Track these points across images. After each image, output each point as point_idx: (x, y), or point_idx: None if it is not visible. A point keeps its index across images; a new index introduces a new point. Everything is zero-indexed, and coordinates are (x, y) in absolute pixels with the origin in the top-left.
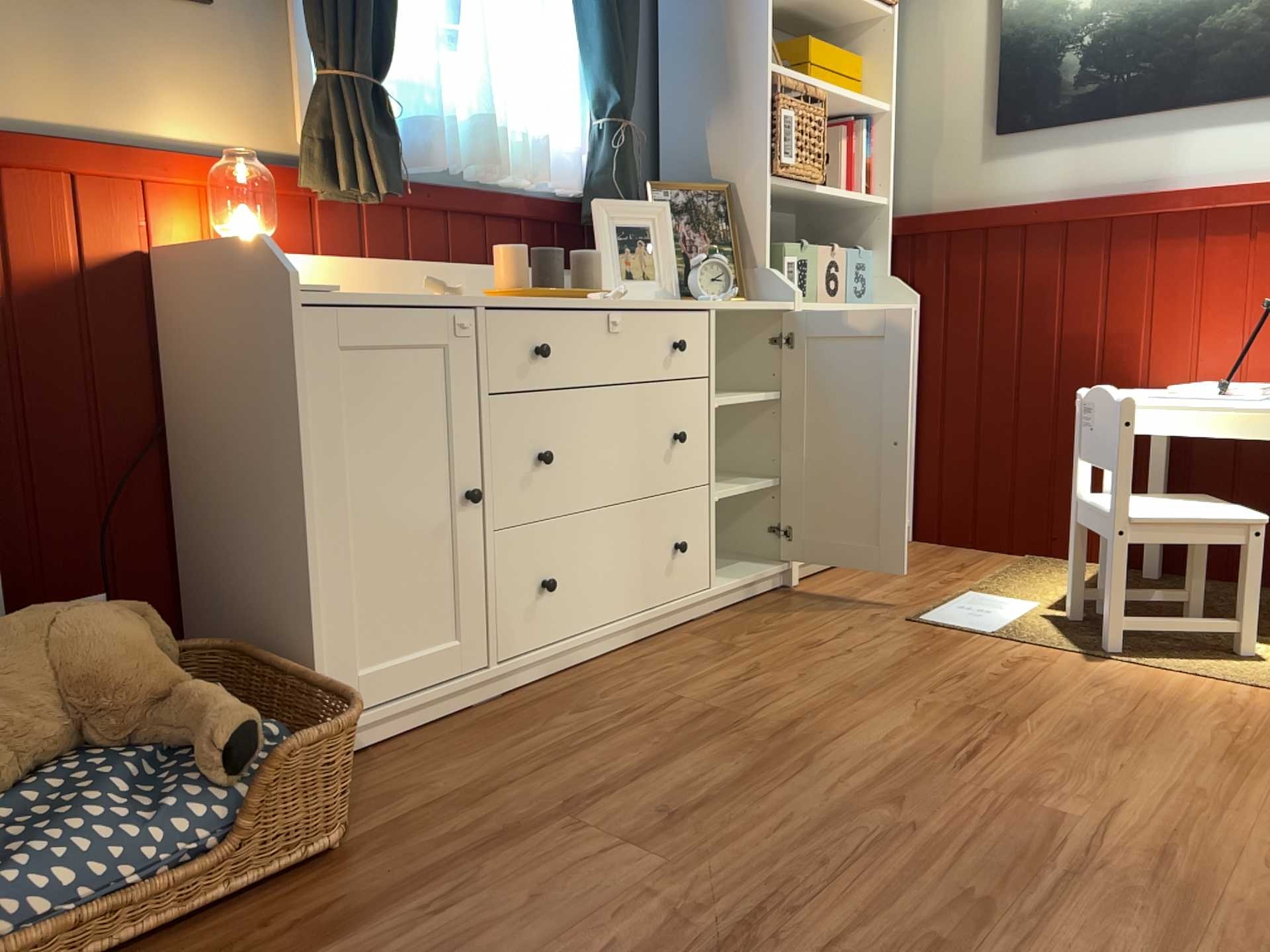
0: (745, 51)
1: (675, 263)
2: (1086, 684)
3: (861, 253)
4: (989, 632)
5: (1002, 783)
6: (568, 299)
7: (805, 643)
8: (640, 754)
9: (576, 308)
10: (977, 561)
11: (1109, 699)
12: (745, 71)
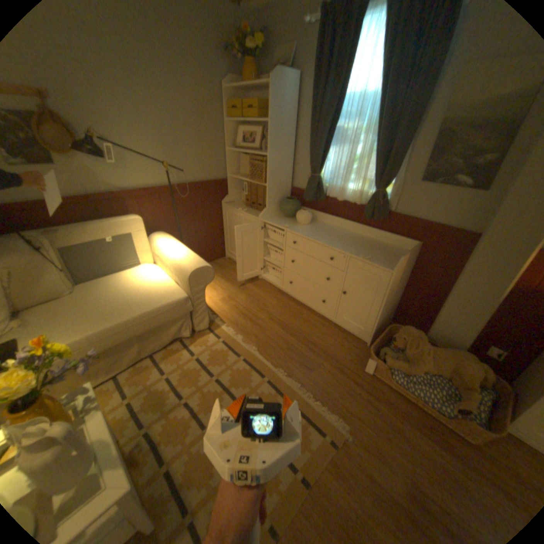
0: None
1: None
2: None
3: None
4: None
5: None
6: None
7: None
8: None
9: None
10: None
11: None
12: None
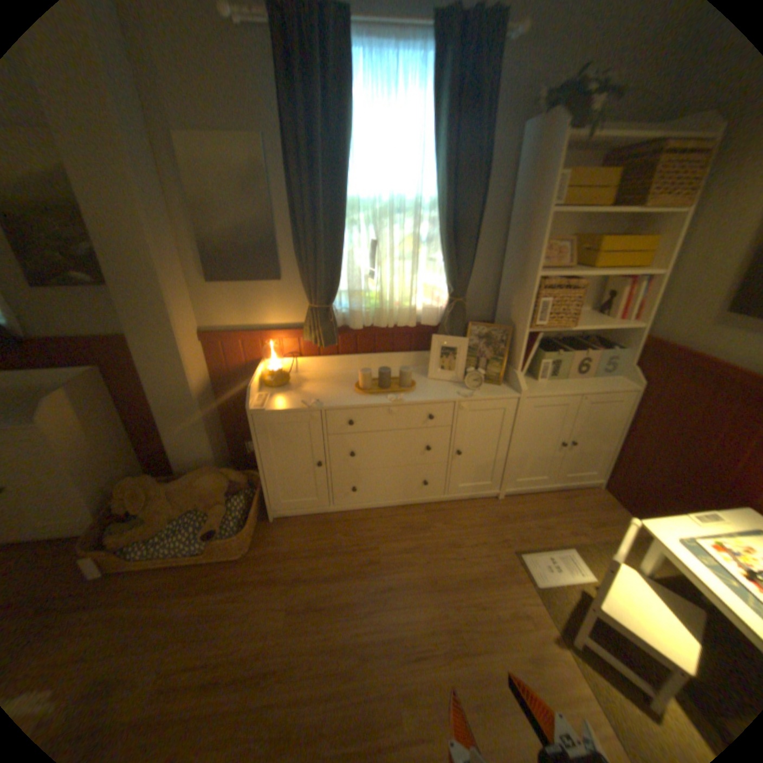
0: (531, 263)
1: (463, 367)
2: (530, 658)
3: (623, 348)
4: (538, 588)
5: (408, 685)
6: (380, 396)
7: (455, 543)
8: (335, 571)
9: (373, 406)
10: (616, 526)
11: (525, 676)
12: (529, 274)
